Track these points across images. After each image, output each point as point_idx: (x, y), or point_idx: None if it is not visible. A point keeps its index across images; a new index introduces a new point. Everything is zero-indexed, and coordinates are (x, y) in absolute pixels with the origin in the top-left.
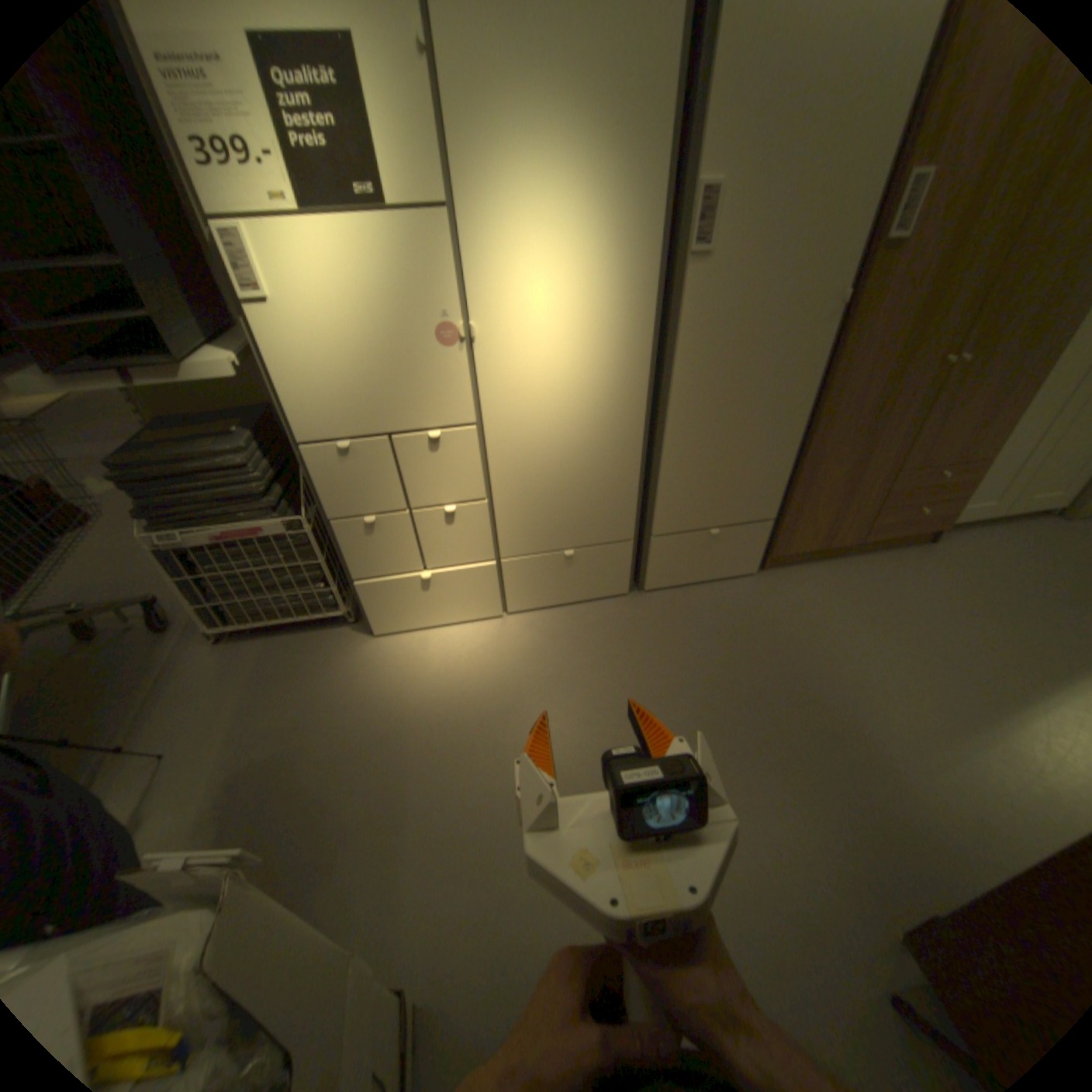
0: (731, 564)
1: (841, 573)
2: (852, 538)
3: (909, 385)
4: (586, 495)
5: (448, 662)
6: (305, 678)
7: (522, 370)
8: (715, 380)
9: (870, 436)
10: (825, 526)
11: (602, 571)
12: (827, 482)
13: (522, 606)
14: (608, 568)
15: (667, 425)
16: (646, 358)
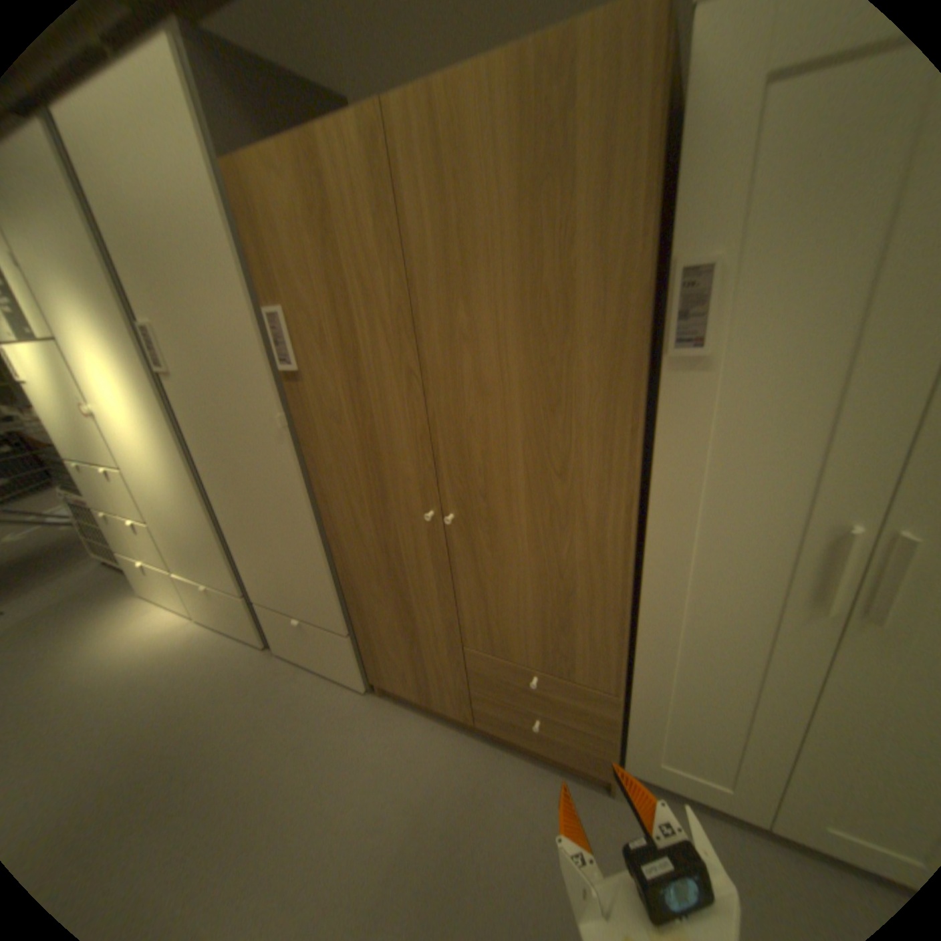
0: (332, 667)
1: (438, 749)
2: (452, 708)
3: (402, 532)
4: (192, 543)
5: (128, 635)
6: (86, 604)
7: (119, 439)
8: (222, 475)
9: (393, 580)
10: (408, 674)
11: (232, 616)
12: (377, 618)
13: (197, 618)
14: (235, 615)
15: (213, 504)
16: (172, 445)
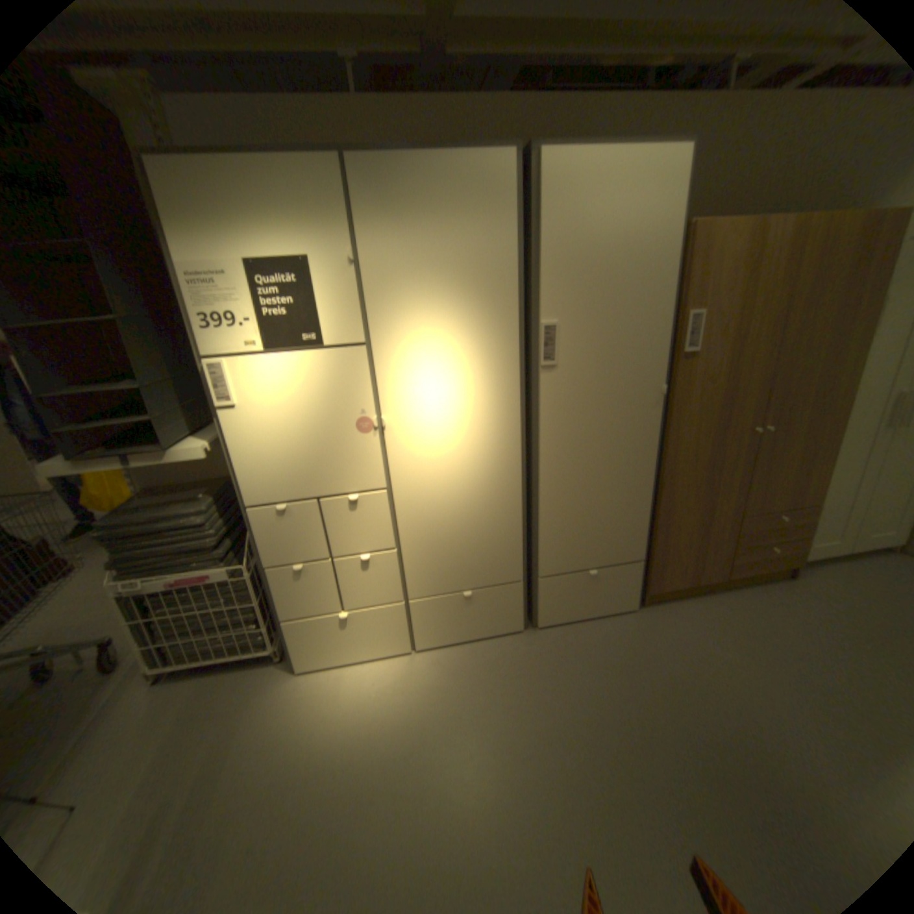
0: (614, 602)
1: (715, 609)
2: (717, 576)
3: (730, 450)
4: (479, 543)
5: (358, 702)
6: (226, 720)
7: (421, 448)
8: (573, 451)
9: (709, 490)
10: (690, 566)
11: (498, 610)
12: (683, 528)
13: (428, 645)
14: (503, 607)
15: (540, 486)
16: (516, 437)
